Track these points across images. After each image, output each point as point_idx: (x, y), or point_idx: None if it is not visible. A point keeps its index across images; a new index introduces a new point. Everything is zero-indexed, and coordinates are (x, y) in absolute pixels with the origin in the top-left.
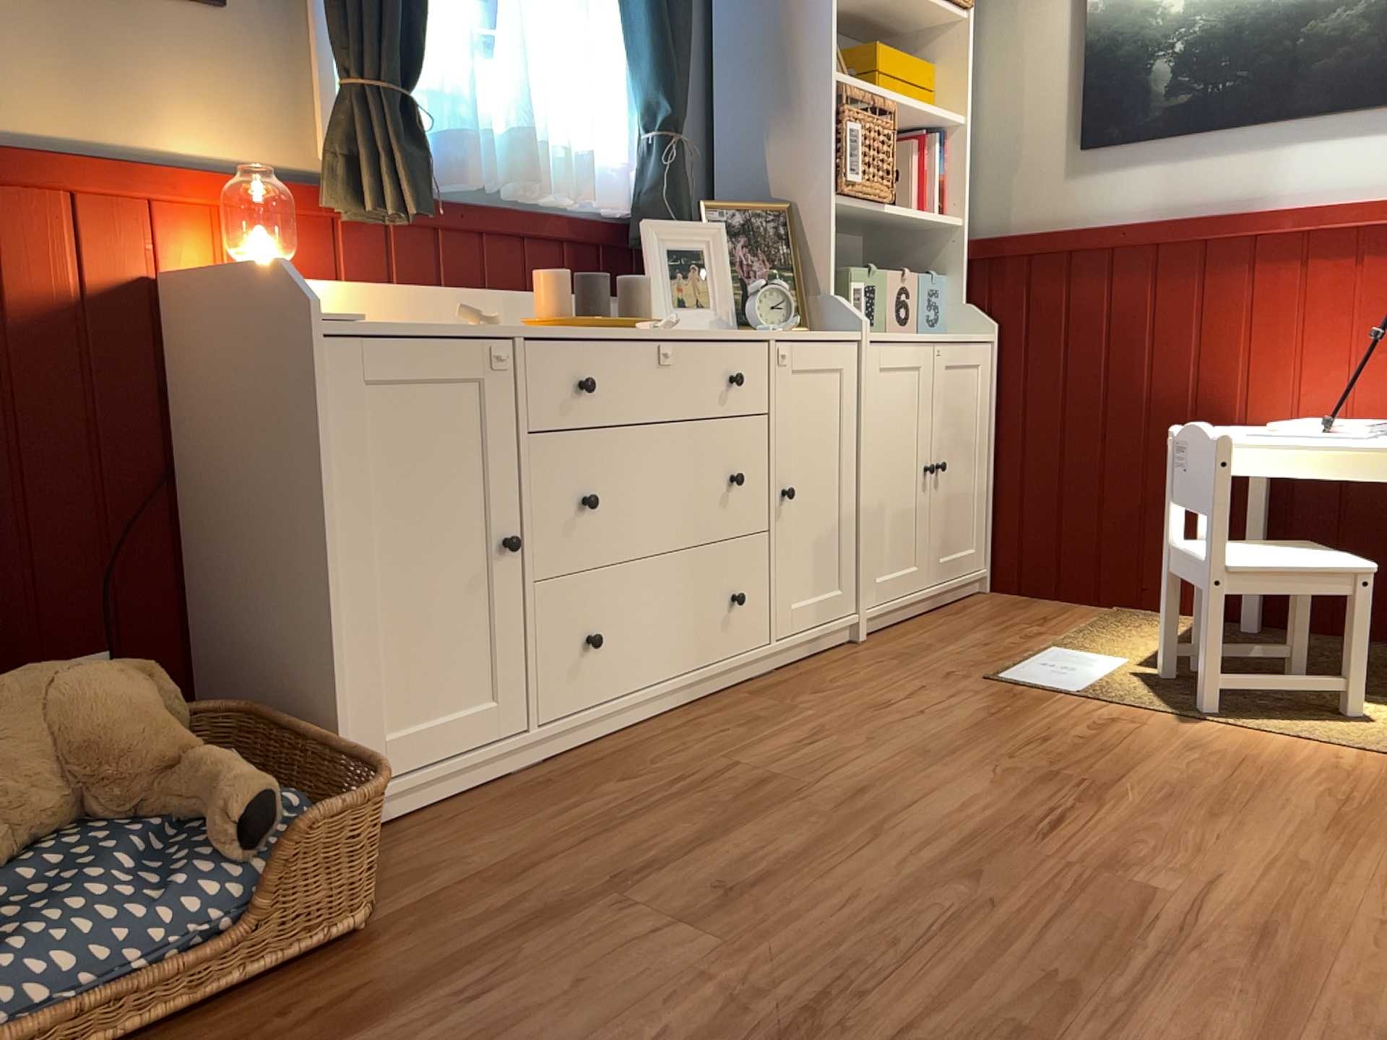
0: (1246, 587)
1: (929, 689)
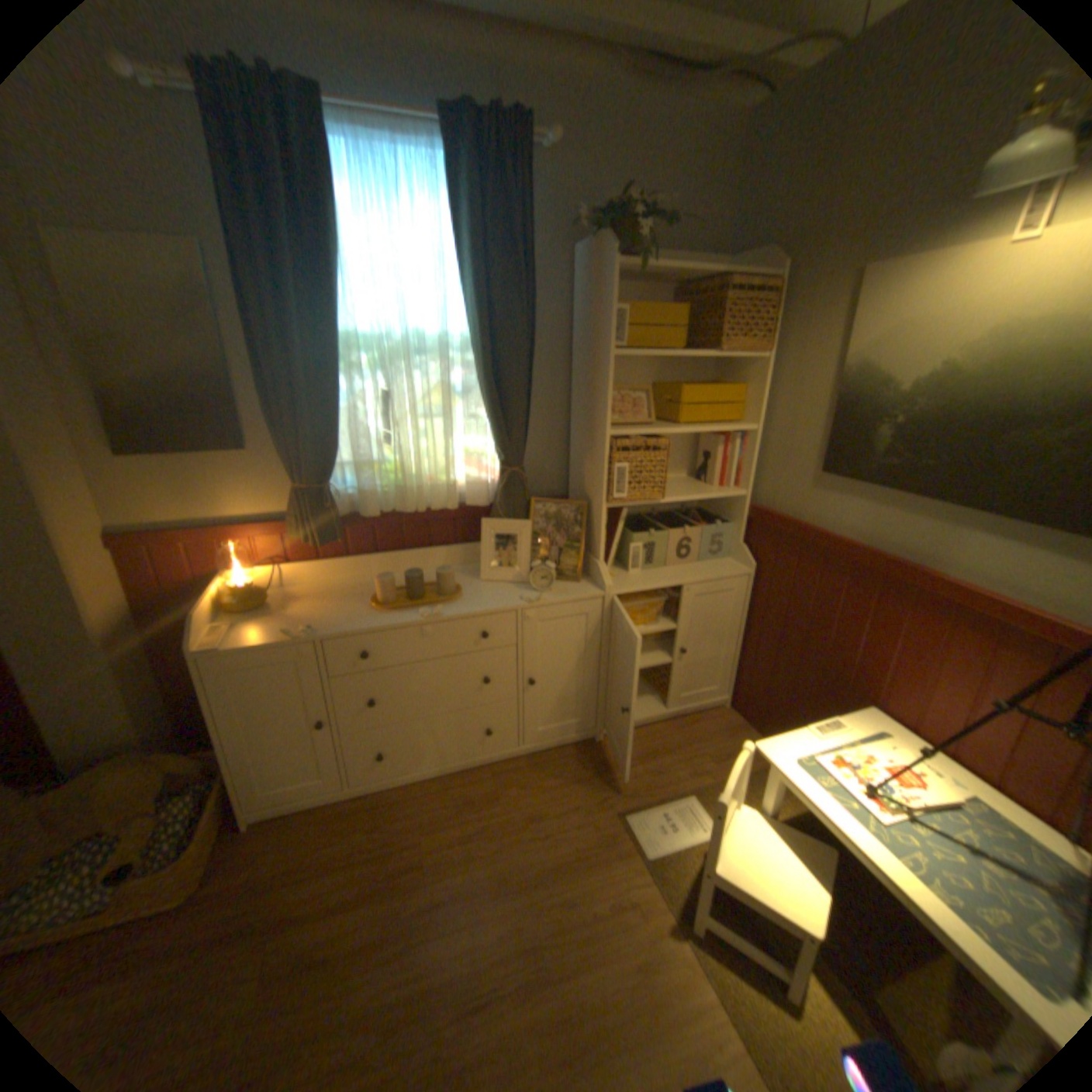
0: (729, 892)
1: (577, 813)
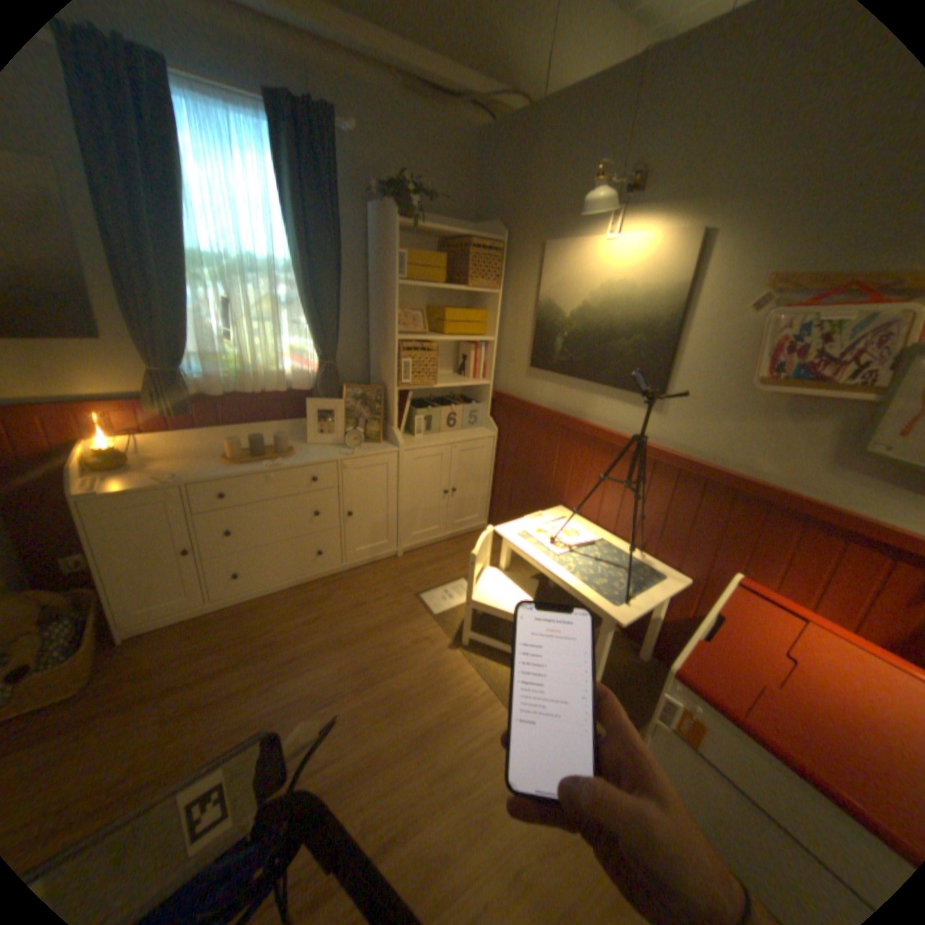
0: (479, 610)
1: (386, 599)
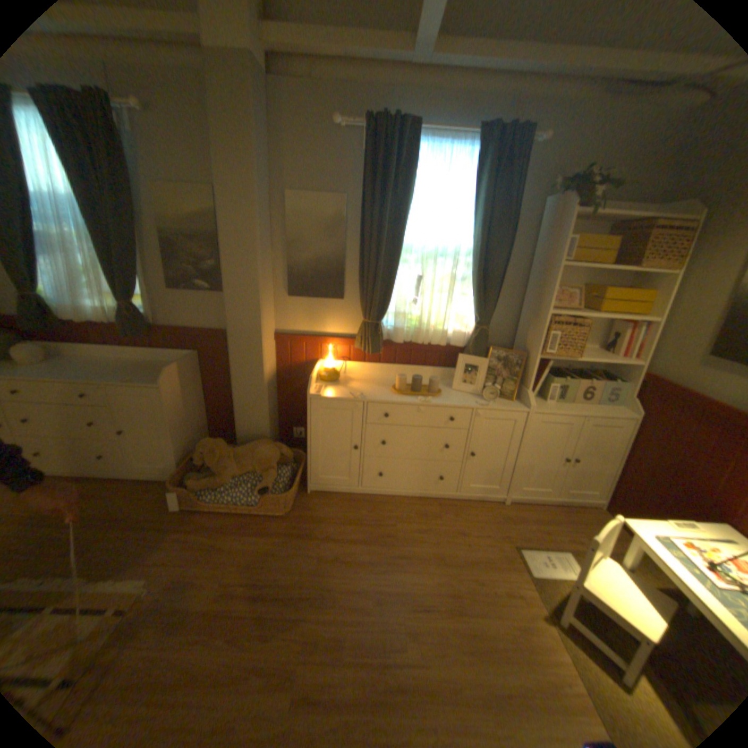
0: (591, 601)
1: (489, 540)
